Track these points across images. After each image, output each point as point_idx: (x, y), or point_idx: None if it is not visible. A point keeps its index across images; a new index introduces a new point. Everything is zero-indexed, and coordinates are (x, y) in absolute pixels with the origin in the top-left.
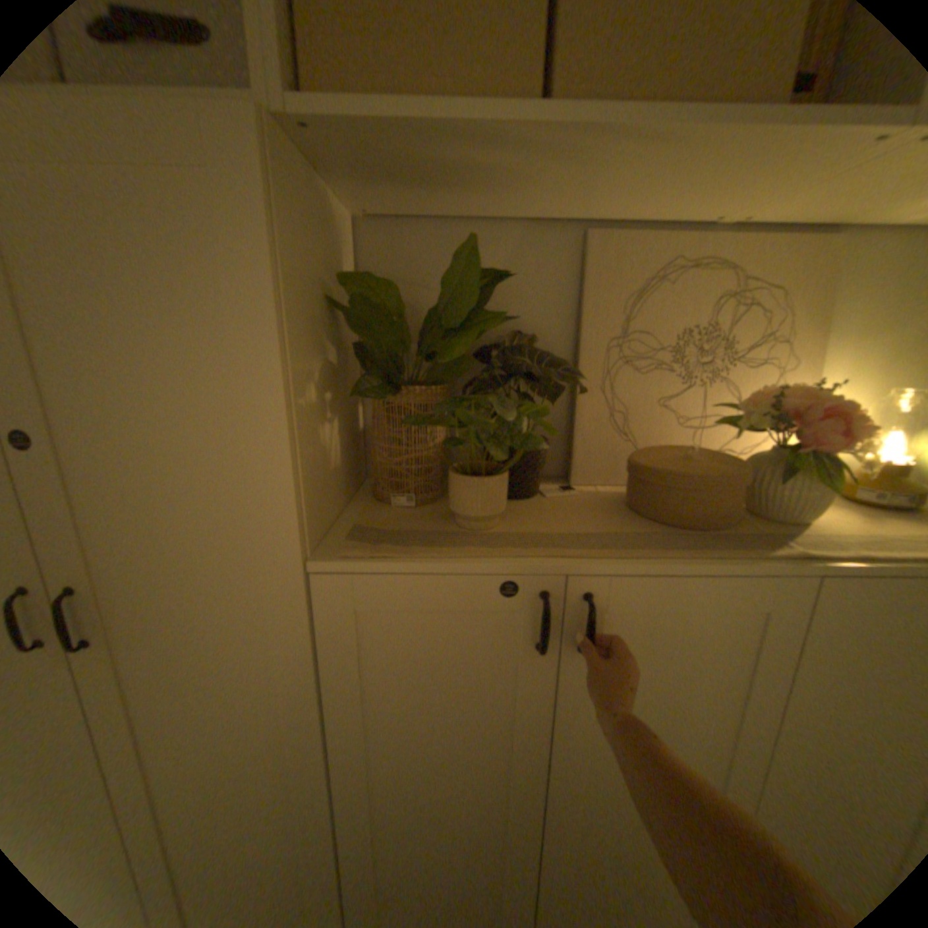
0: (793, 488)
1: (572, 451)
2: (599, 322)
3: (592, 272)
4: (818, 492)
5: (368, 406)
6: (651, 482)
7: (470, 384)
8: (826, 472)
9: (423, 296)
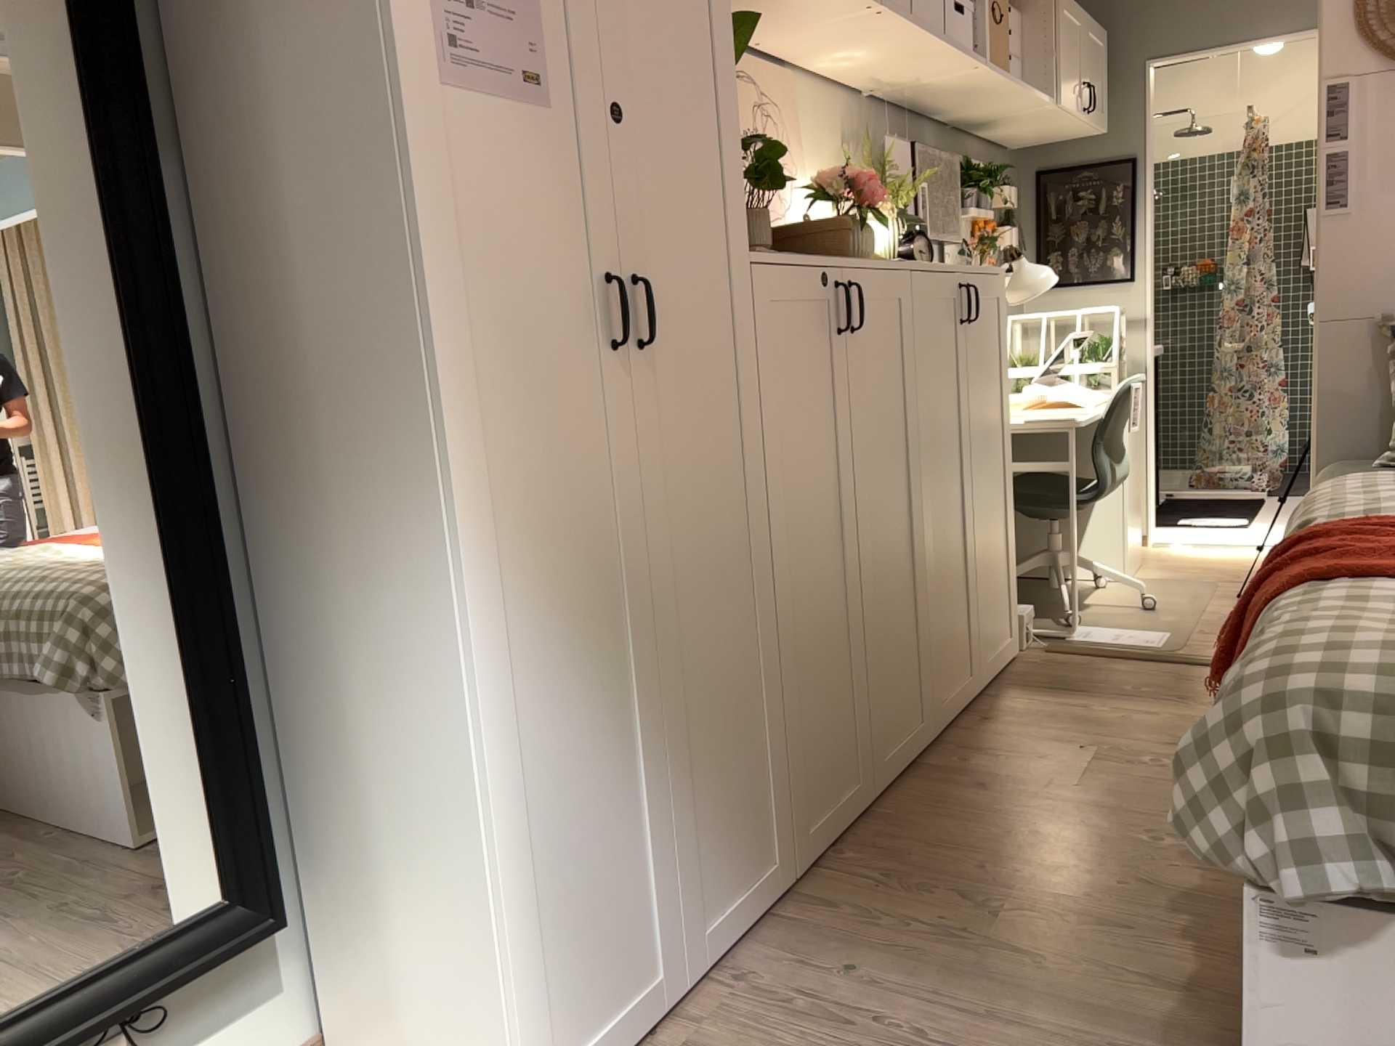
0: (862, 237)
1: None
2: None
3: None
4: (872, 238)
5: None
6: (809, 234)
7: None
8: (879, 217)
9: None
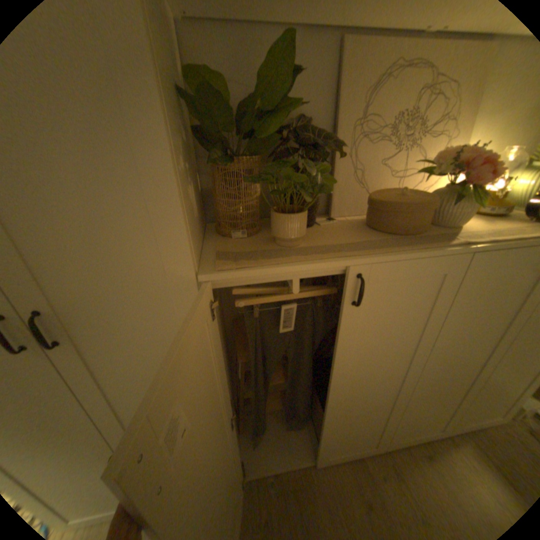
0: (459, 207)
1: (332, 196)
2: (351, 108)
3: (347, 70)
4: (471, 208)
5: (202, 174)
6: (385, 210)
7: (271, 155)
8: (479, 196)
9: (234, 89)
